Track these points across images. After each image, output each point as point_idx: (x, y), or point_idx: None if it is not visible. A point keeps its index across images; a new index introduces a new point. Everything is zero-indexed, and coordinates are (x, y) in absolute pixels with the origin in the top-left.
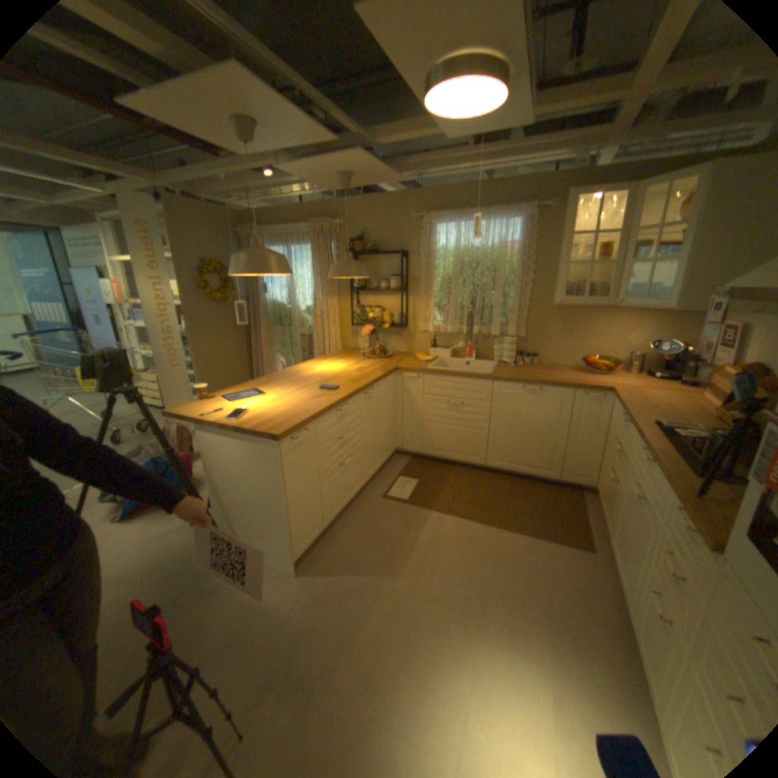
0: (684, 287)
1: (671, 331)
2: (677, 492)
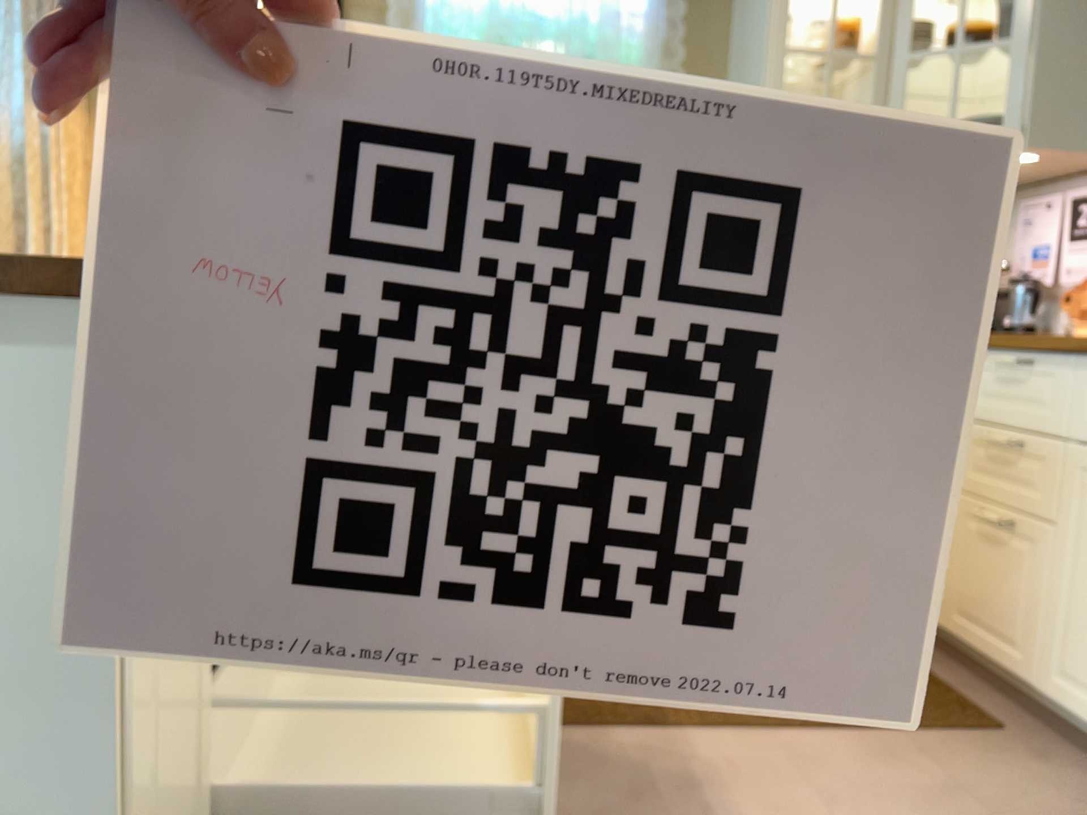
0: (1030, 98)
1: None
2: None
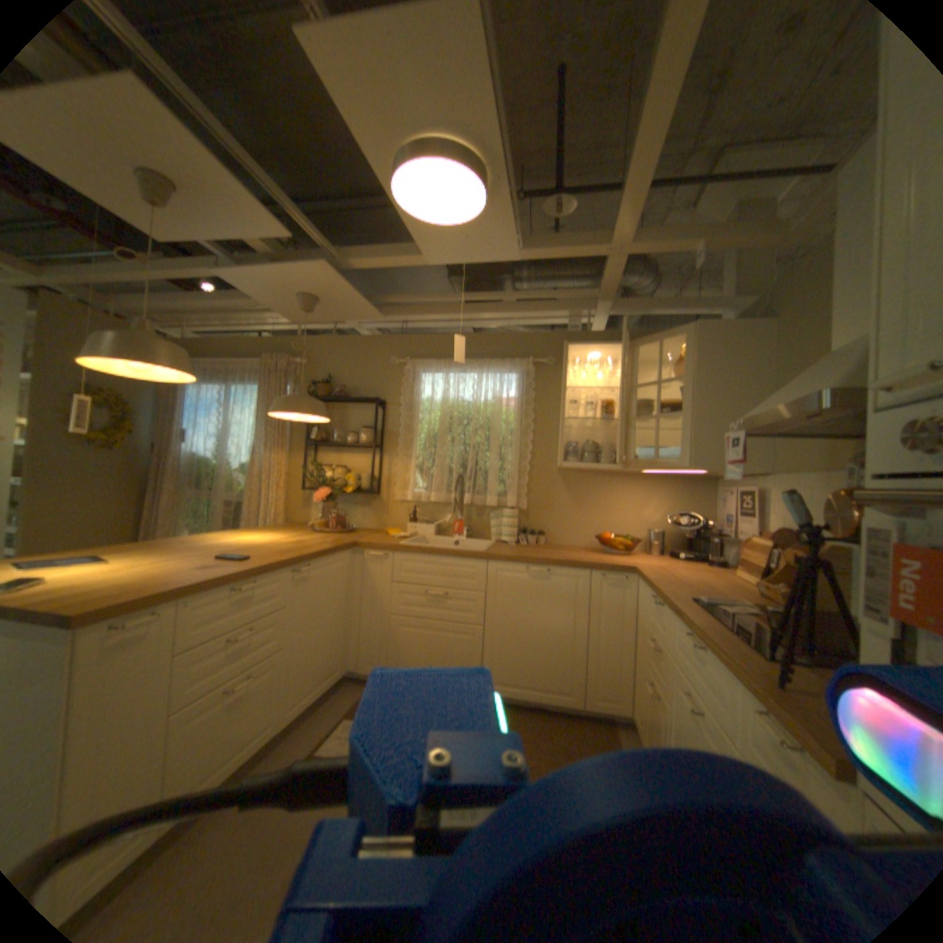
0: (692, 445)
1: (685, 506)
2: (744, 688)
